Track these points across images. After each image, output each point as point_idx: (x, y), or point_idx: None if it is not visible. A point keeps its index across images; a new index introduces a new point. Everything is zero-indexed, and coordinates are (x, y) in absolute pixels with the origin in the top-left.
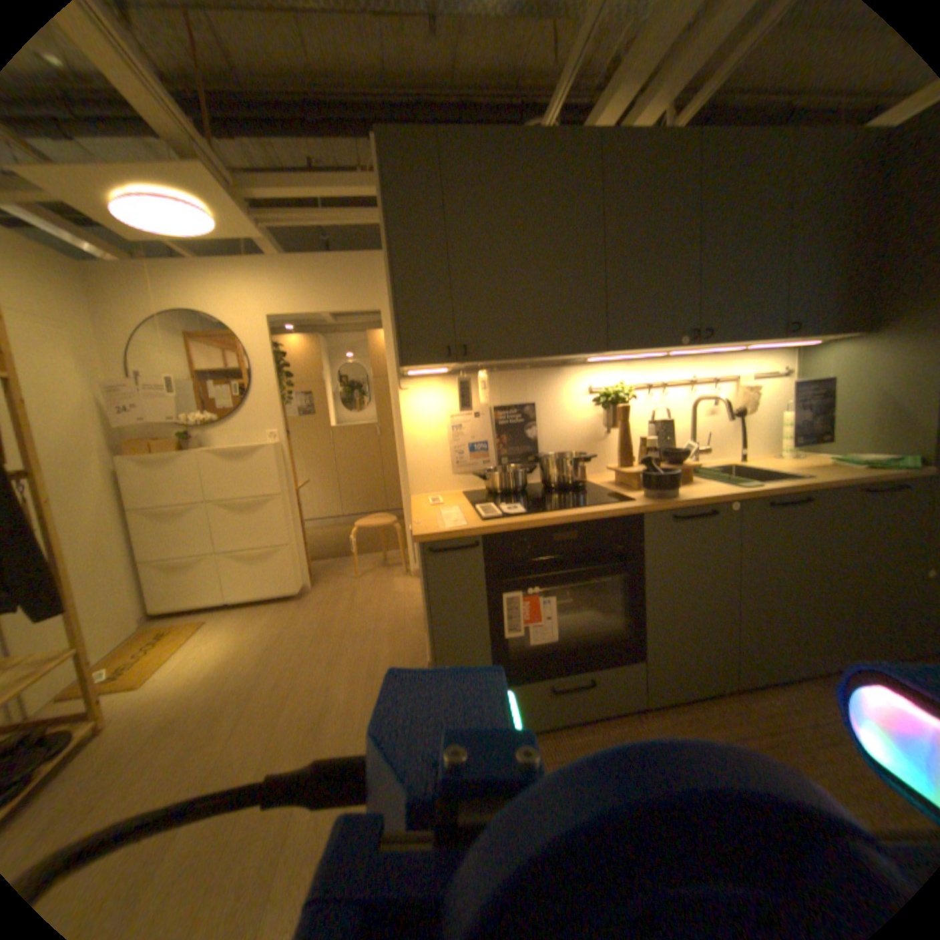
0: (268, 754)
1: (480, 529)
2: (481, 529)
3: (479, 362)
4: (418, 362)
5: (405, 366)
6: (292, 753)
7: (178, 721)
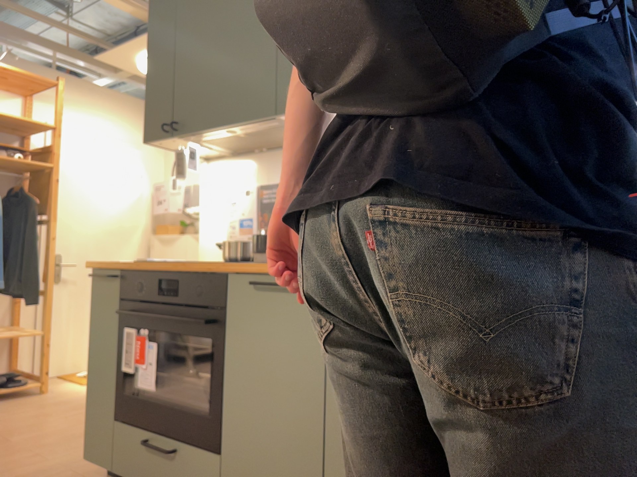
0: (56, 432)
1: (116, 265)
2: (122, 266)
3: (196, 138)
4: (154, 140)
5: (152, 145)
6: (61, 437)
7: (65, 404)
